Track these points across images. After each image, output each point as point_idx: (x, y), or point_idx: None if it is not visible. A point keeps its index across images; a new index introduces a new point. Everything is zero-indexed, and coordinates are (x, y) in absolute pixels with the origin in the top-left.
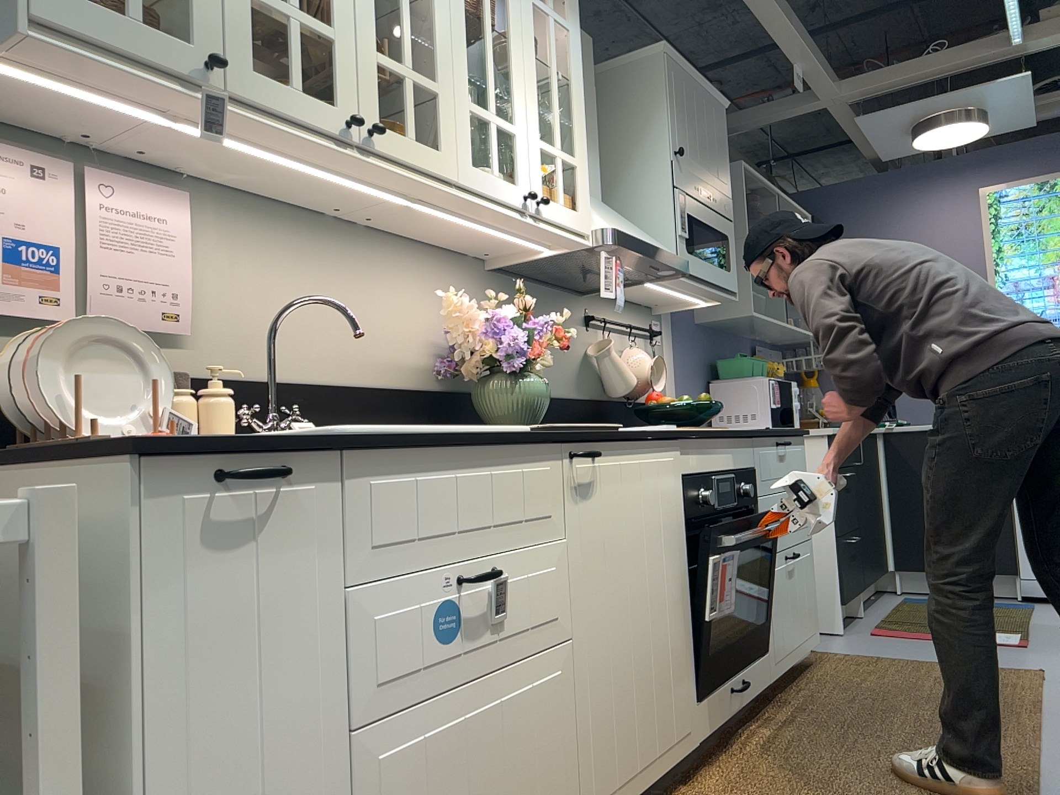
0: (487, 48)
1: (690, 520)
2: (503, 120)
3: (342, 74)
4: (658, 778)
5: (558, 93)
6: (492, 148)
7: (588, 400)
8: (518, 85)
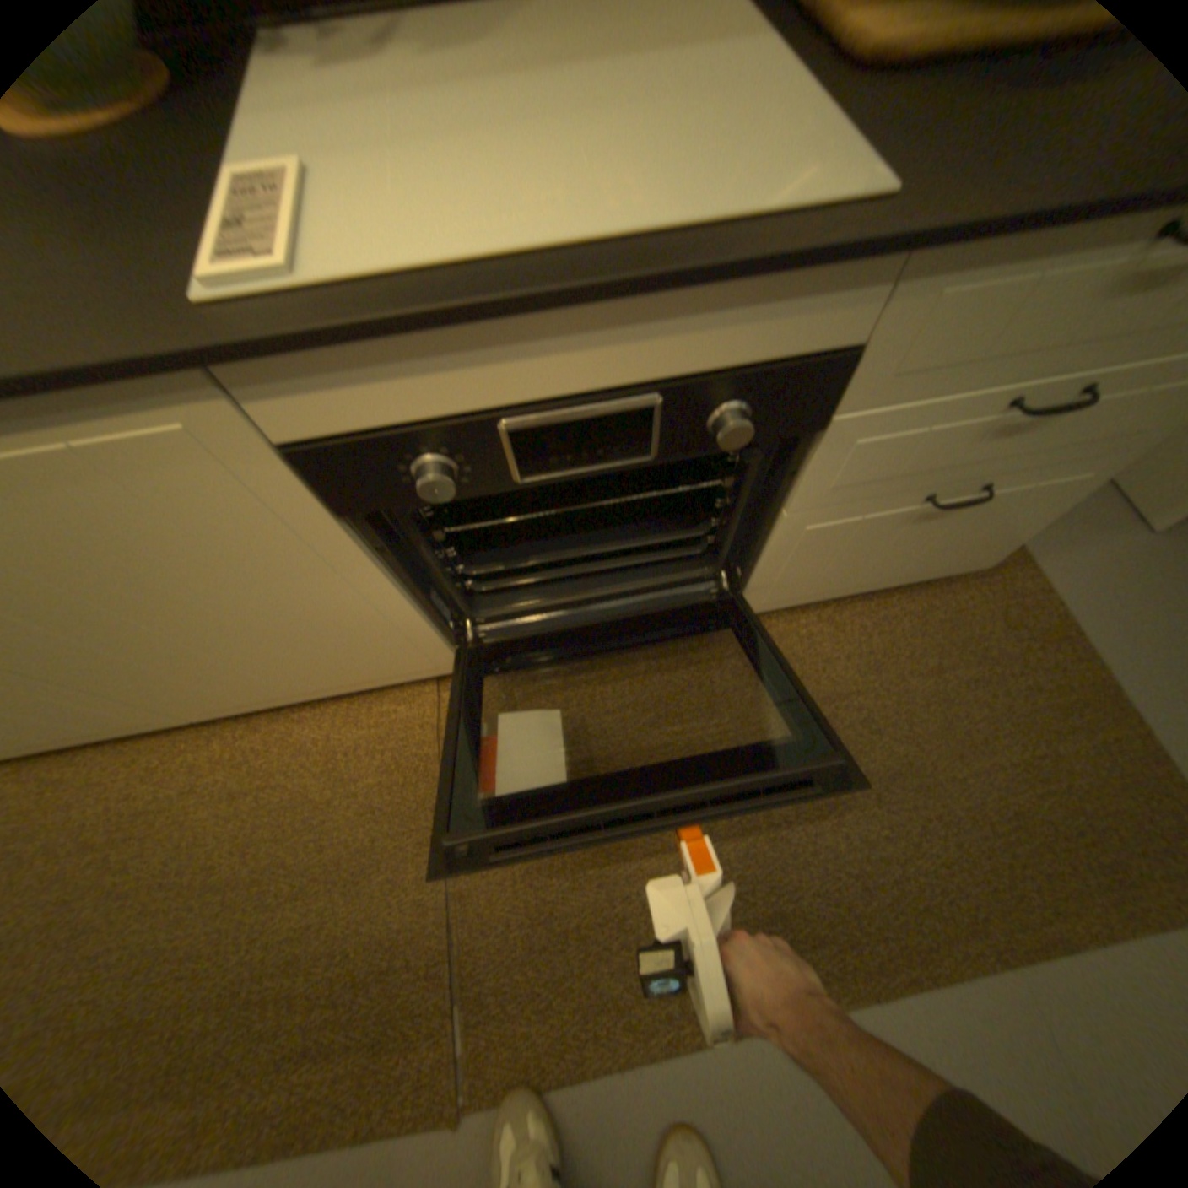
0: None
1: (368, 515)
2: None
3: None
4: (357, 692)
5: None
6: None
7: None
8: None
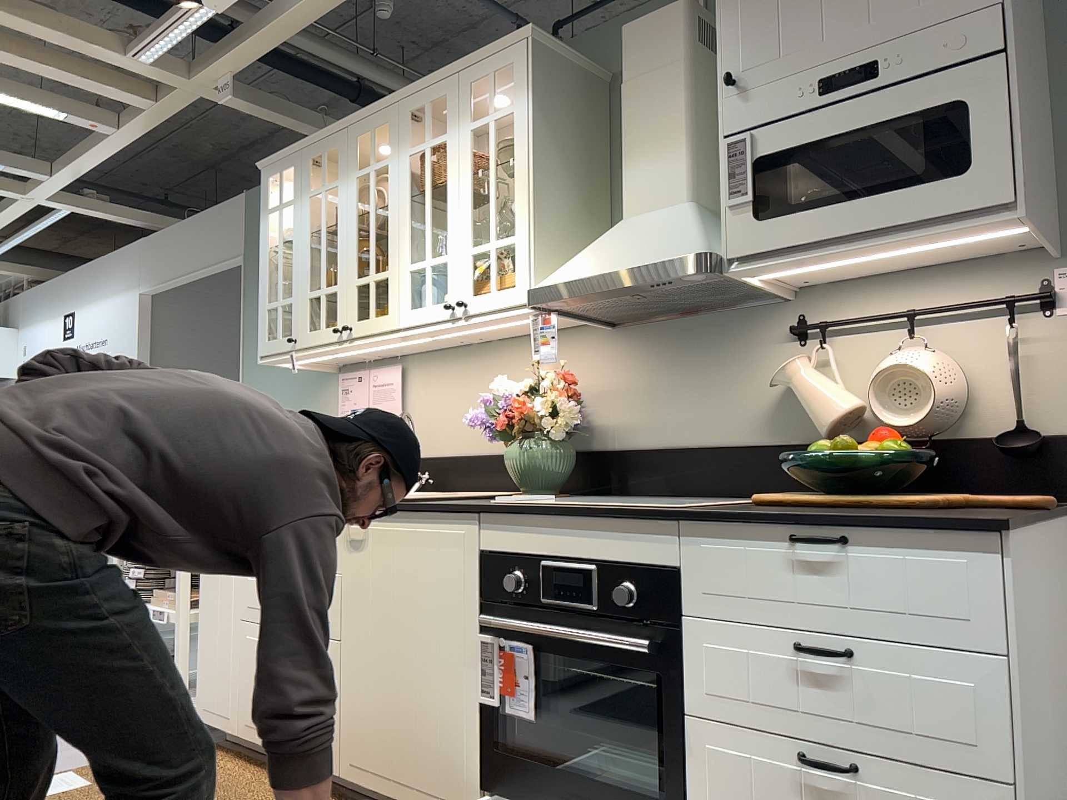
0: (425, 211)
1: (489, 601)
2: (435, 257)
3: (339, 306)
4: None
5: (493, 187)
6: (425, 285)
7: (783, 445)
8: (450, 217)
